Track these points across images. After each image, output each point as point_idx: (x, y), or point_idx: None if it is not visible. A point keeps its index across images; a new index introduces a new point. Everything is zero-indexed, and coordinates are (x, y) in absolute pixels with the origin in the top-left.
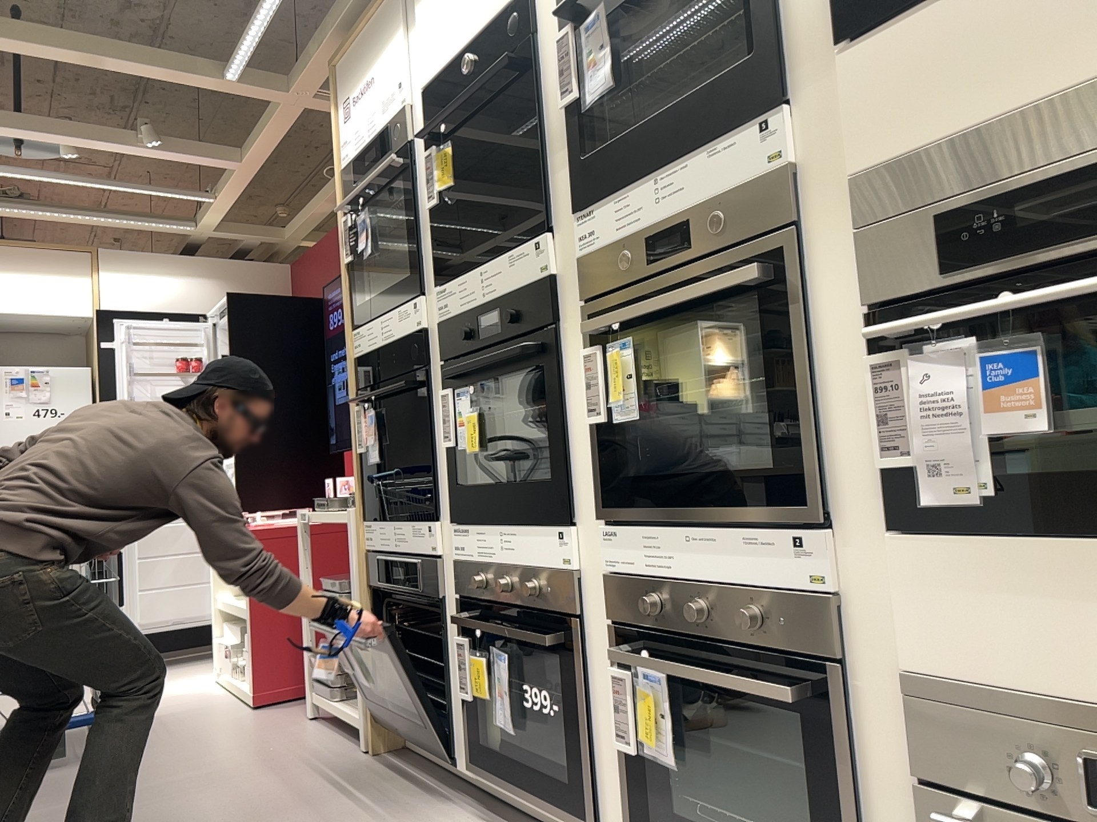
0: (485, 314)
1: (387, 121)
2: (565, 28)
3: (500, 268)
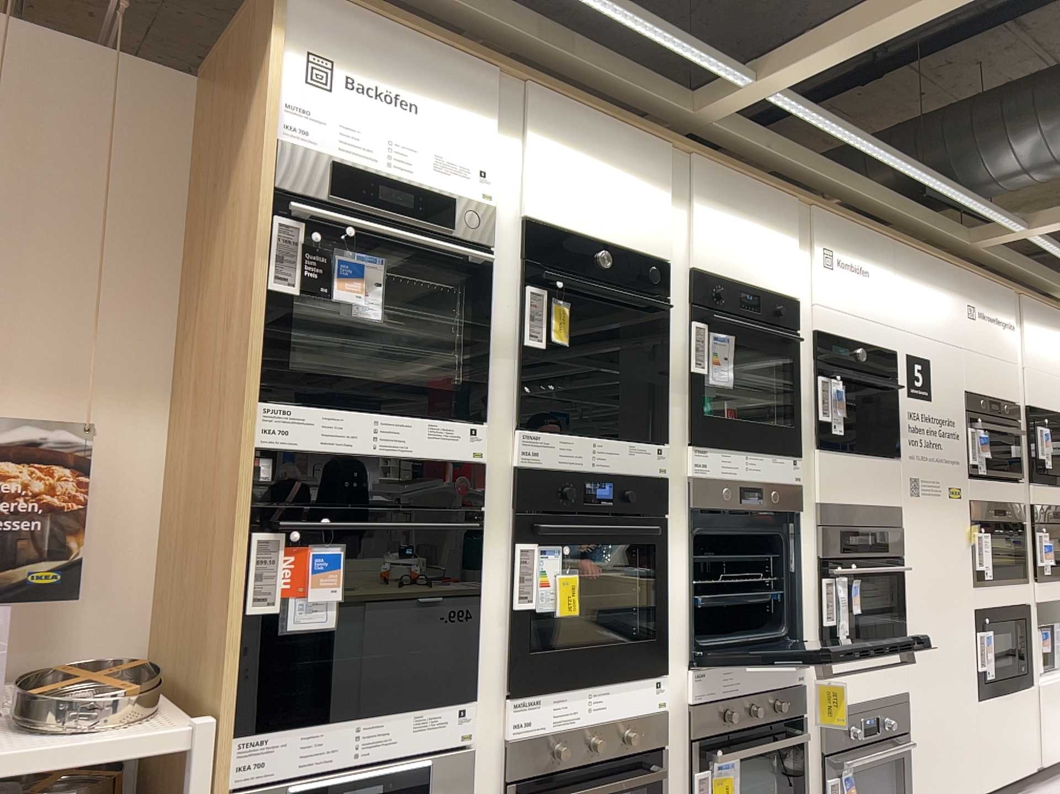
0: (589, 479)
1: (453, 198)
2: (695, 327)
3: (616, 450)
